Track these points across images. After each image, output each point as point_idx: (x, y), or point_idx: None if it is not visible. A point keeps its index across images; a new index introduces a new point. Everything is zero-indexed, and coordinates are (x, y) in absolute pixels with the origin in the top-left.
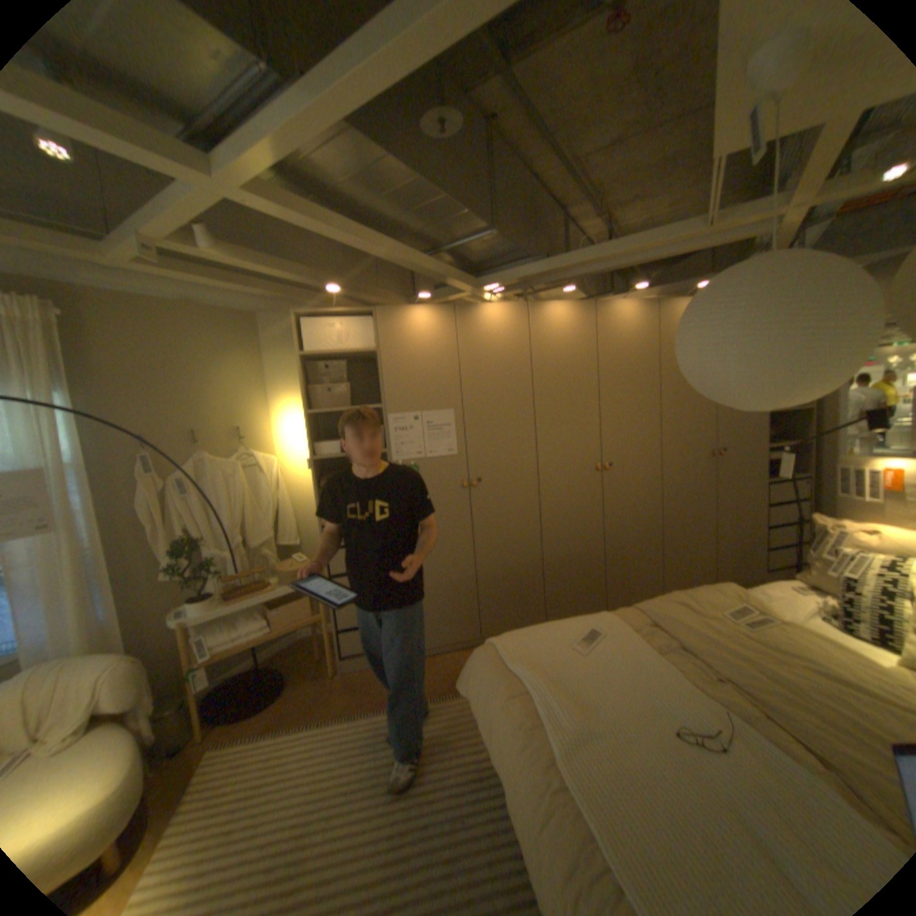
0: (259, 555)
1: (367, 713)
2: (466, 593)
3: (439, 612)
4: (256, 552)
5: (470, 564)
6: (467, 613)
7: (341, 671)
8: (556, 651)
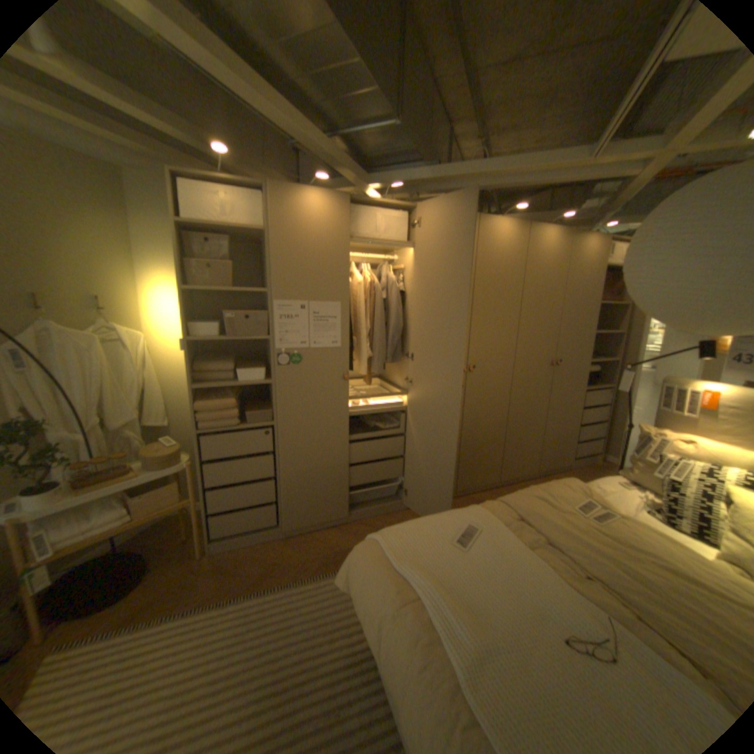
0: (121, 437)
1: (237, 597)
2: (338, 477)
3: (312, 494)
4: (118, 433)
5: (344, 451)
6: (338, 495)
7: (209, 552)
8: (439, 548)
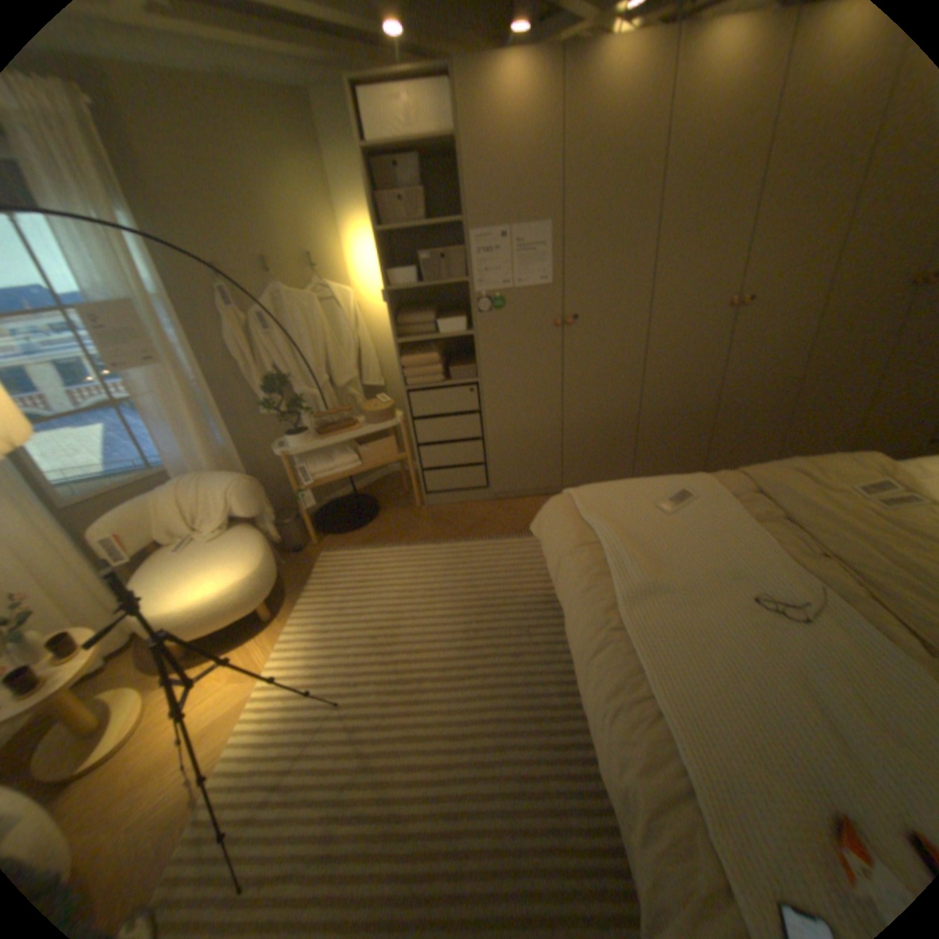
0: (345, 394)
1: (449, 538)
2: (548, 442)
3: (519, 458)
4: (342, 390)
5: (556, 413)
6: (549, 461)
7: (426, 502)
8: (636, 507)
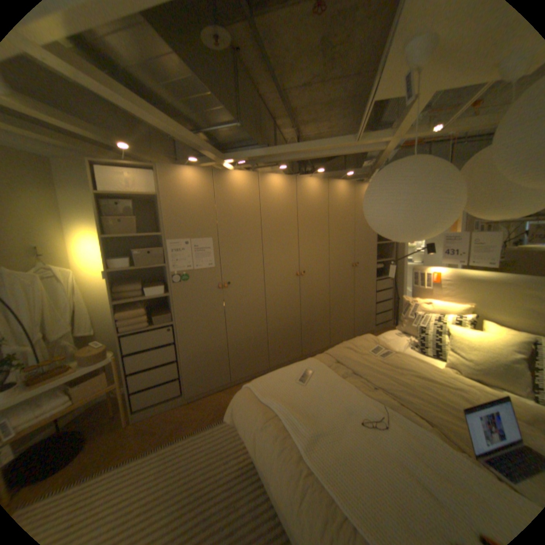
0: (58, 346)
1: (156, 447)
2: (221, 355)
3: (203, 369)
4: (56, 343)
5: (224, 337)
6: (222, 368)
7: (132, 421)
8: (288, 386)
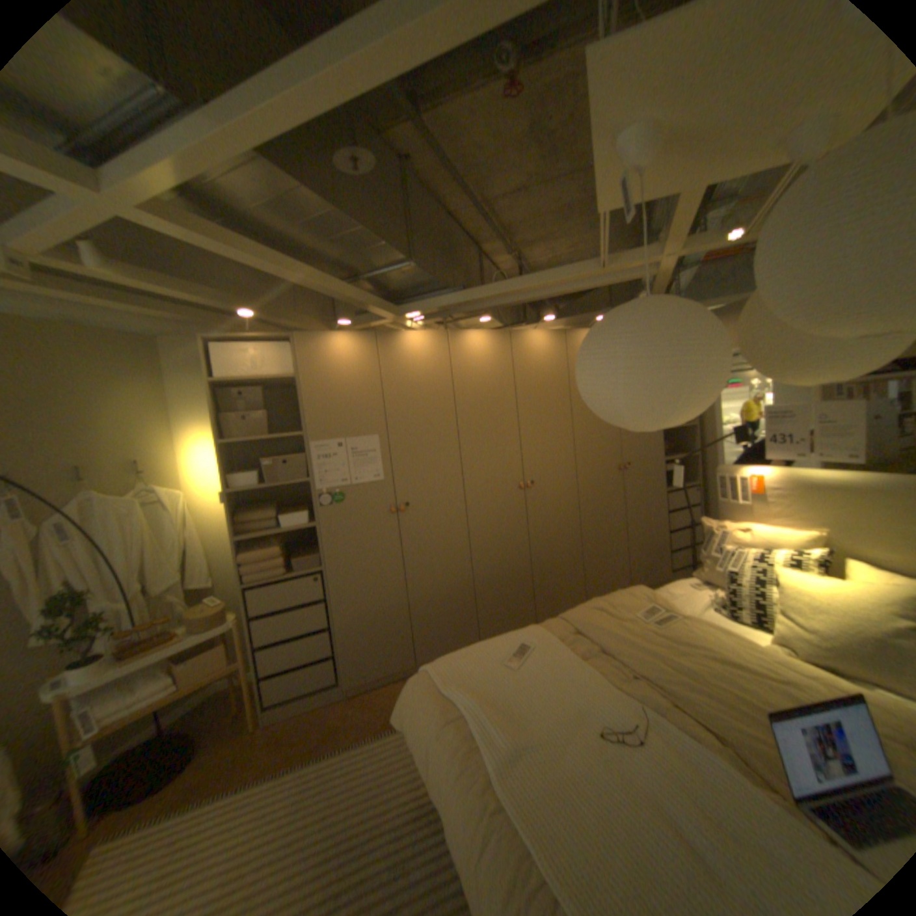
0: (162, 604)
1: (294, 766)
2: (398, 621)
3: (370, 644)
4: (158, 600)
5: (401, 591)
6: (400, 642)
7: (263, 724)
8: (488, 670)
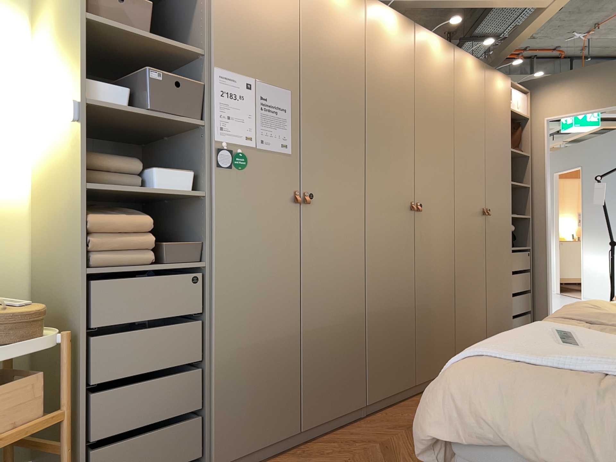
0: None
1: None
2: (283, 361)
3: (249, 393)
4: None
5: (290, 317)
6: (283, 394)
7: None
8: (552, 349)
